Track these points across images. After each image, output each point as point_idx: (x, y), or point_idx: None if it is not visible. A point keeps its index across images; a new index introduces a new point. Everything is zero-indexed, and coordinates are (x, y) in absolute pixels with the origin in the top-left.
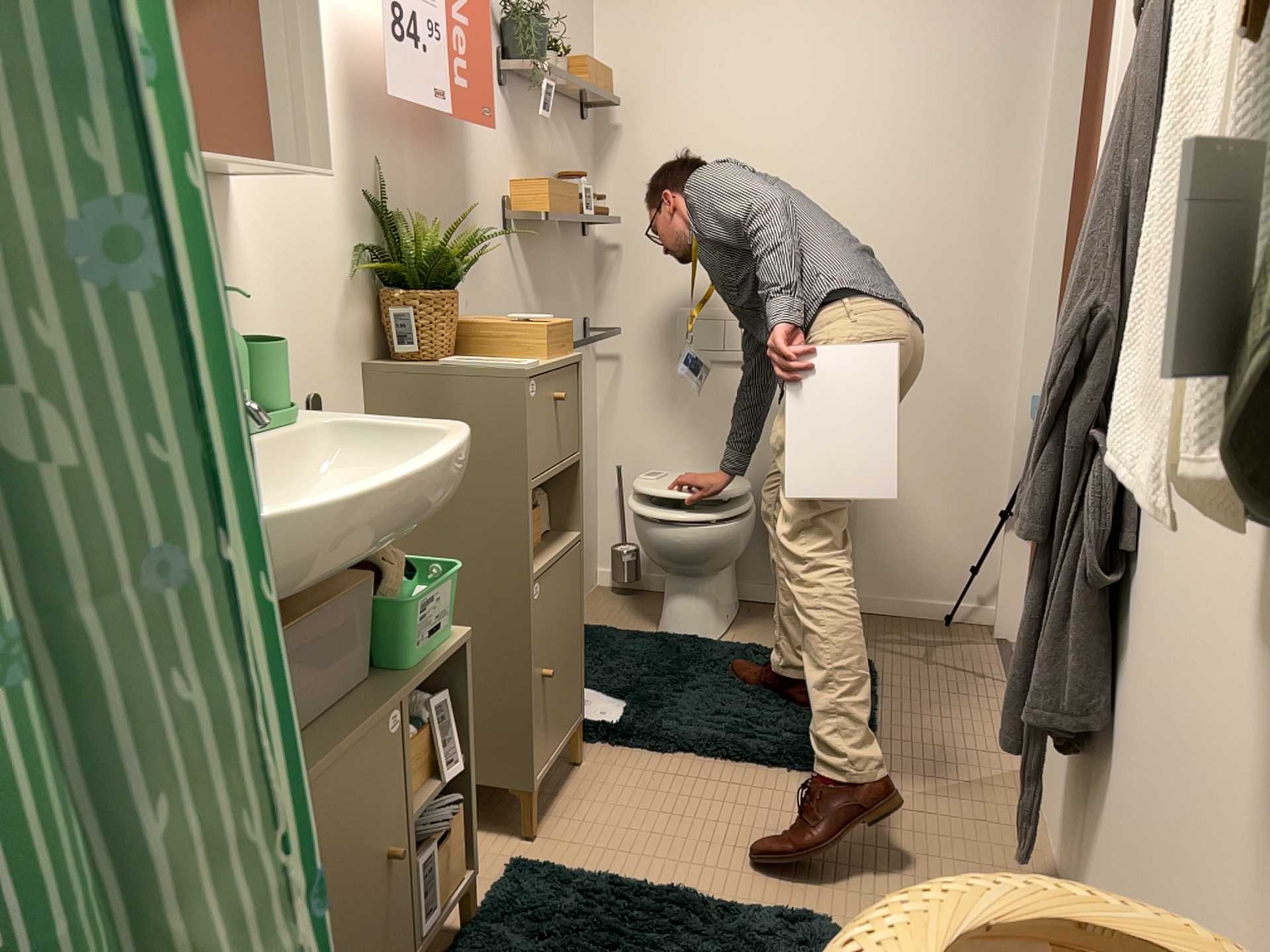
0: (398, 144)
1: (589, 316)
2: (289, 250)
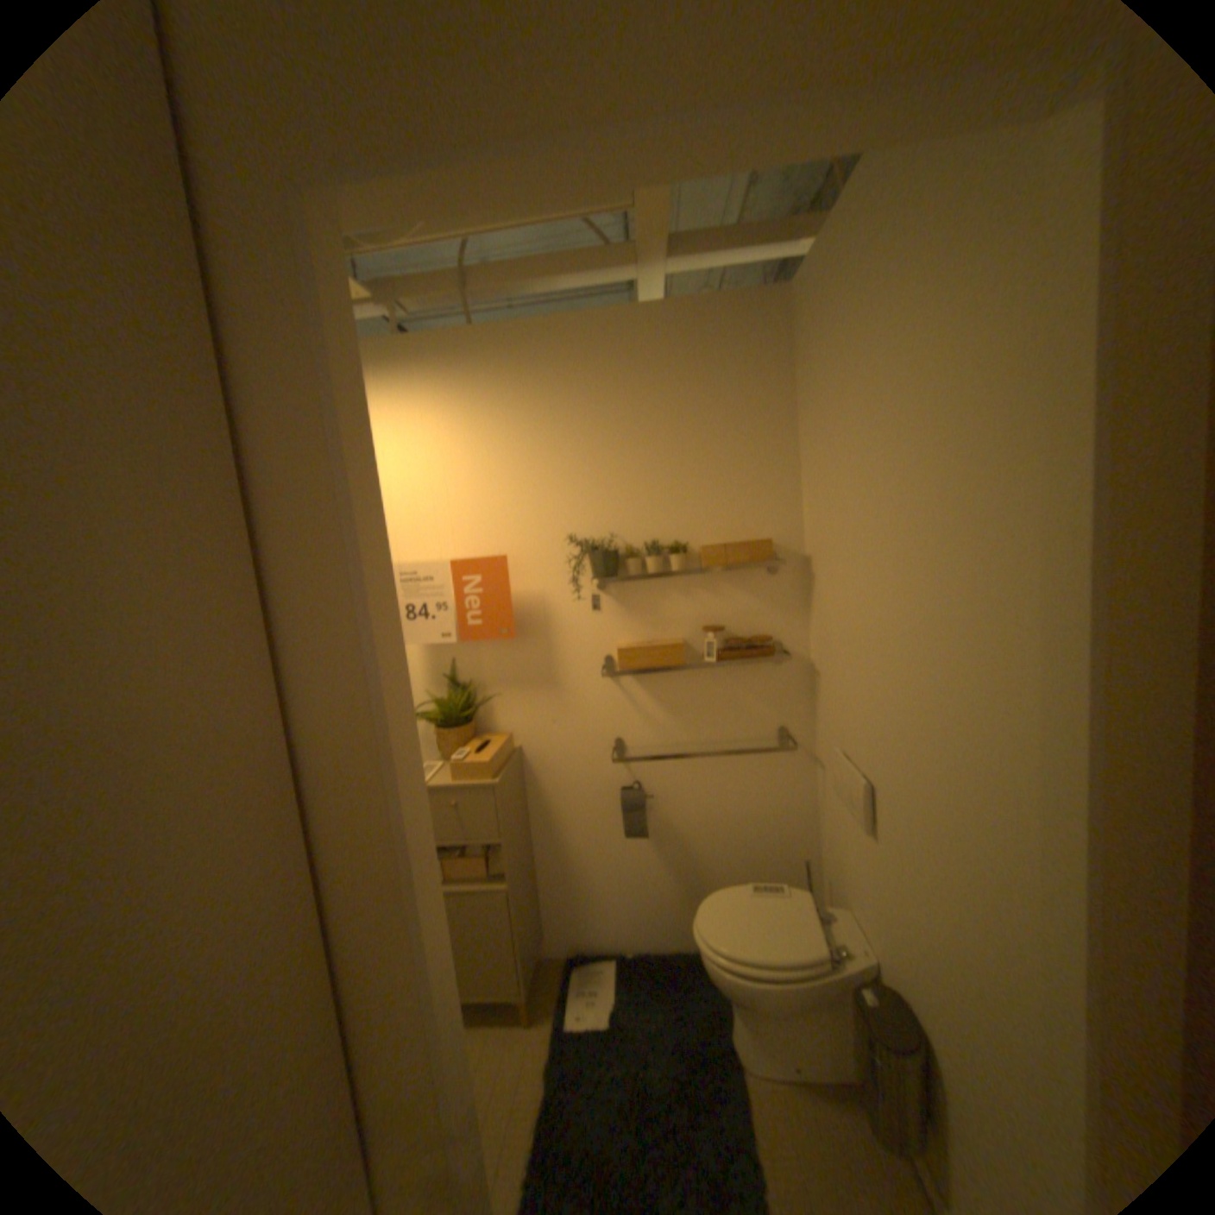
0: (472, 648)
1: (792, 727)
2: None
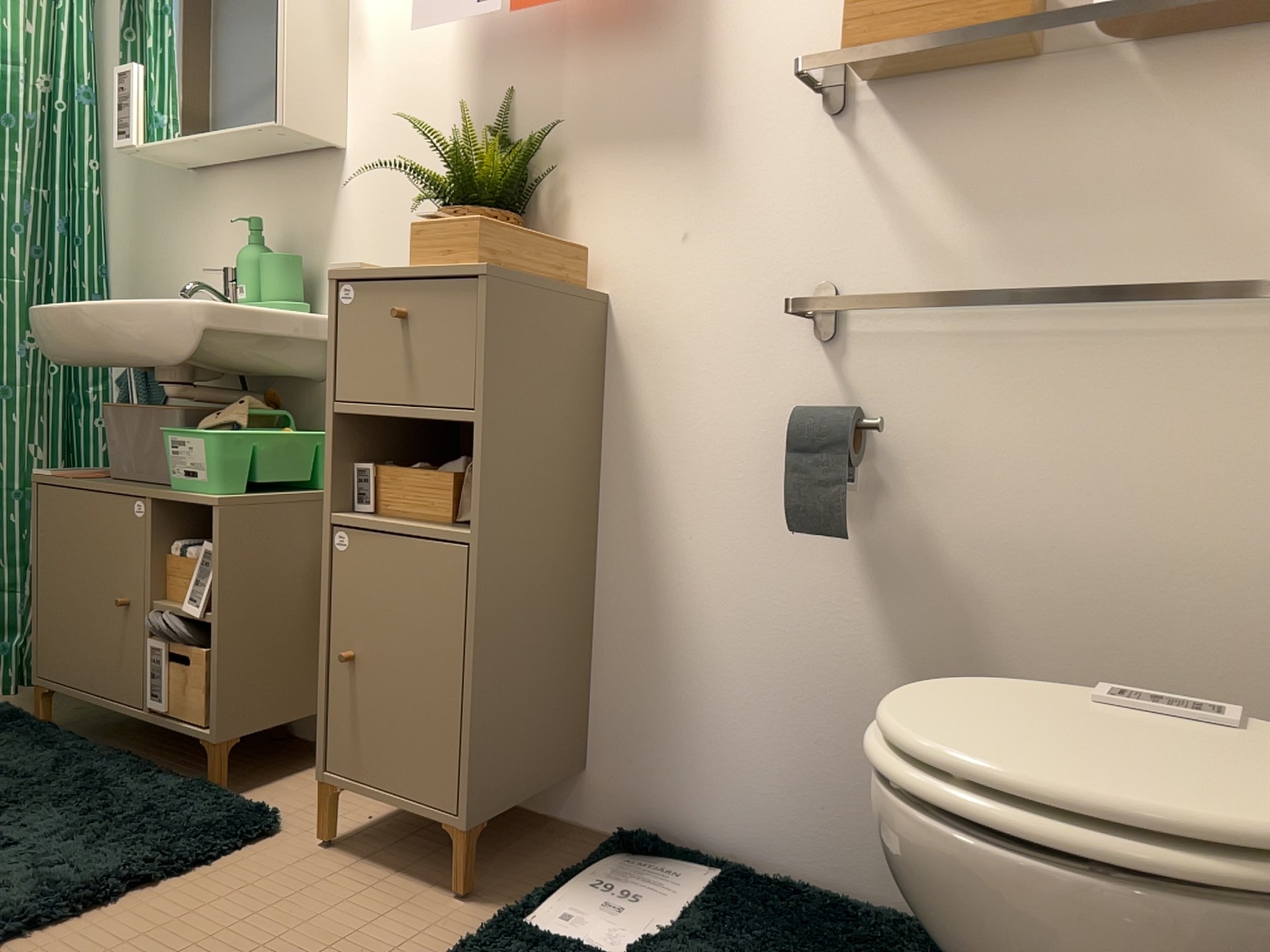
0: (549, 67)
1: None
2: (392, 198)
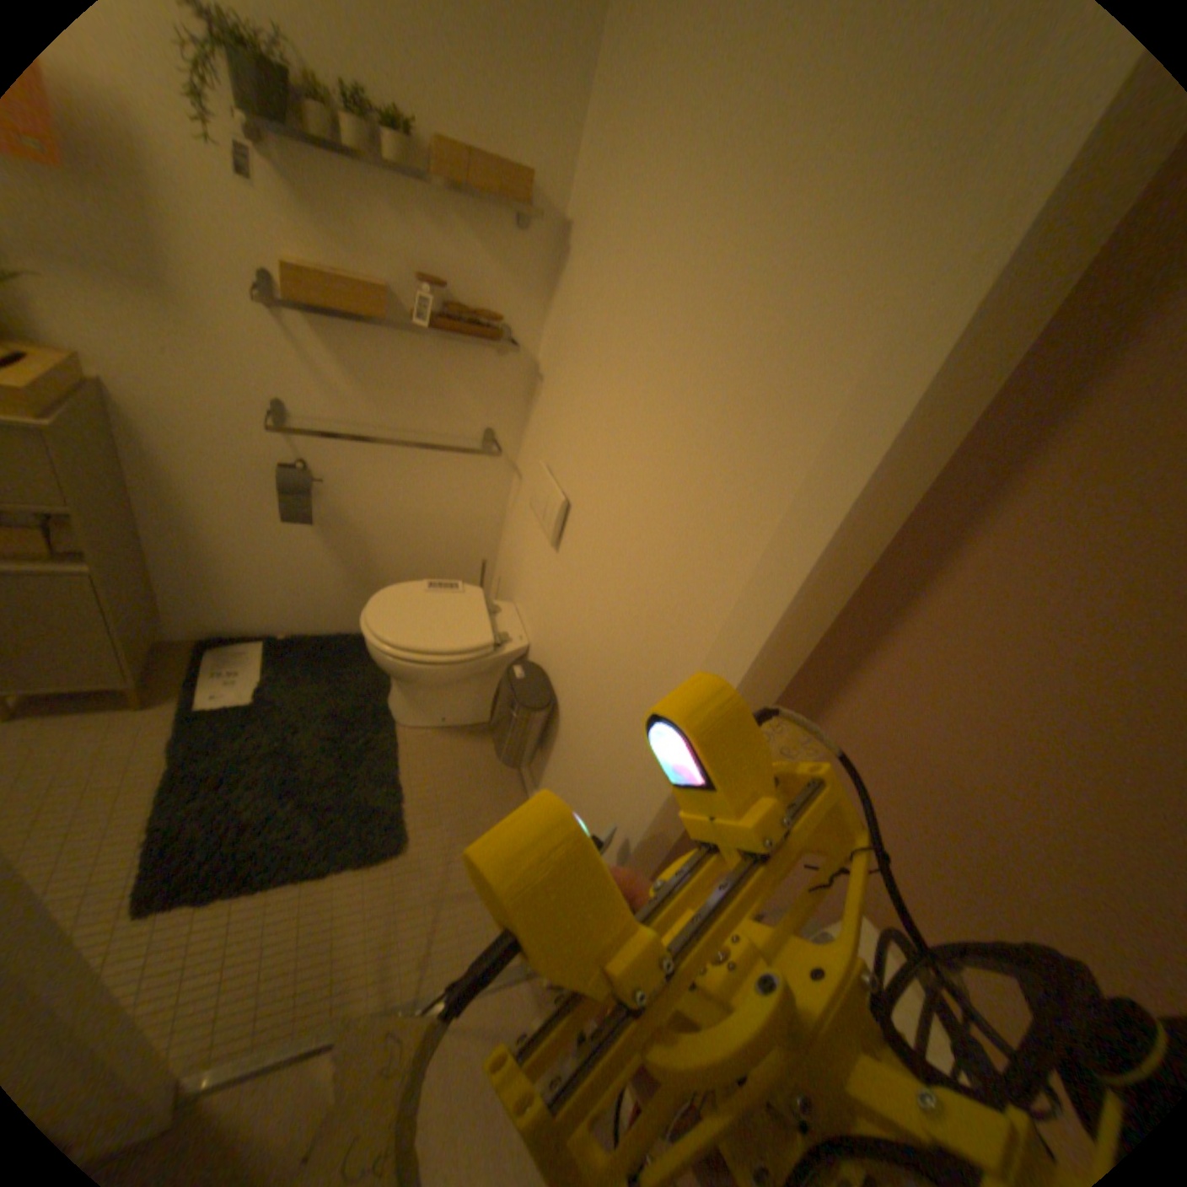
0: None
1: (501, 430)
2: None
